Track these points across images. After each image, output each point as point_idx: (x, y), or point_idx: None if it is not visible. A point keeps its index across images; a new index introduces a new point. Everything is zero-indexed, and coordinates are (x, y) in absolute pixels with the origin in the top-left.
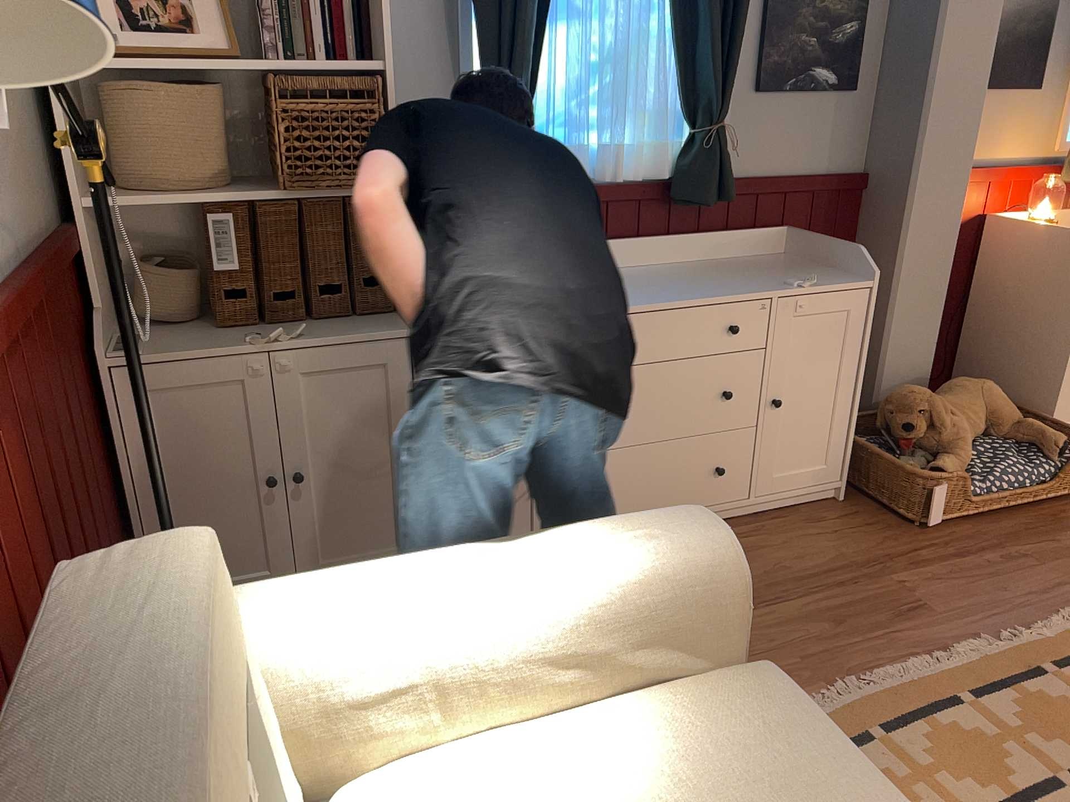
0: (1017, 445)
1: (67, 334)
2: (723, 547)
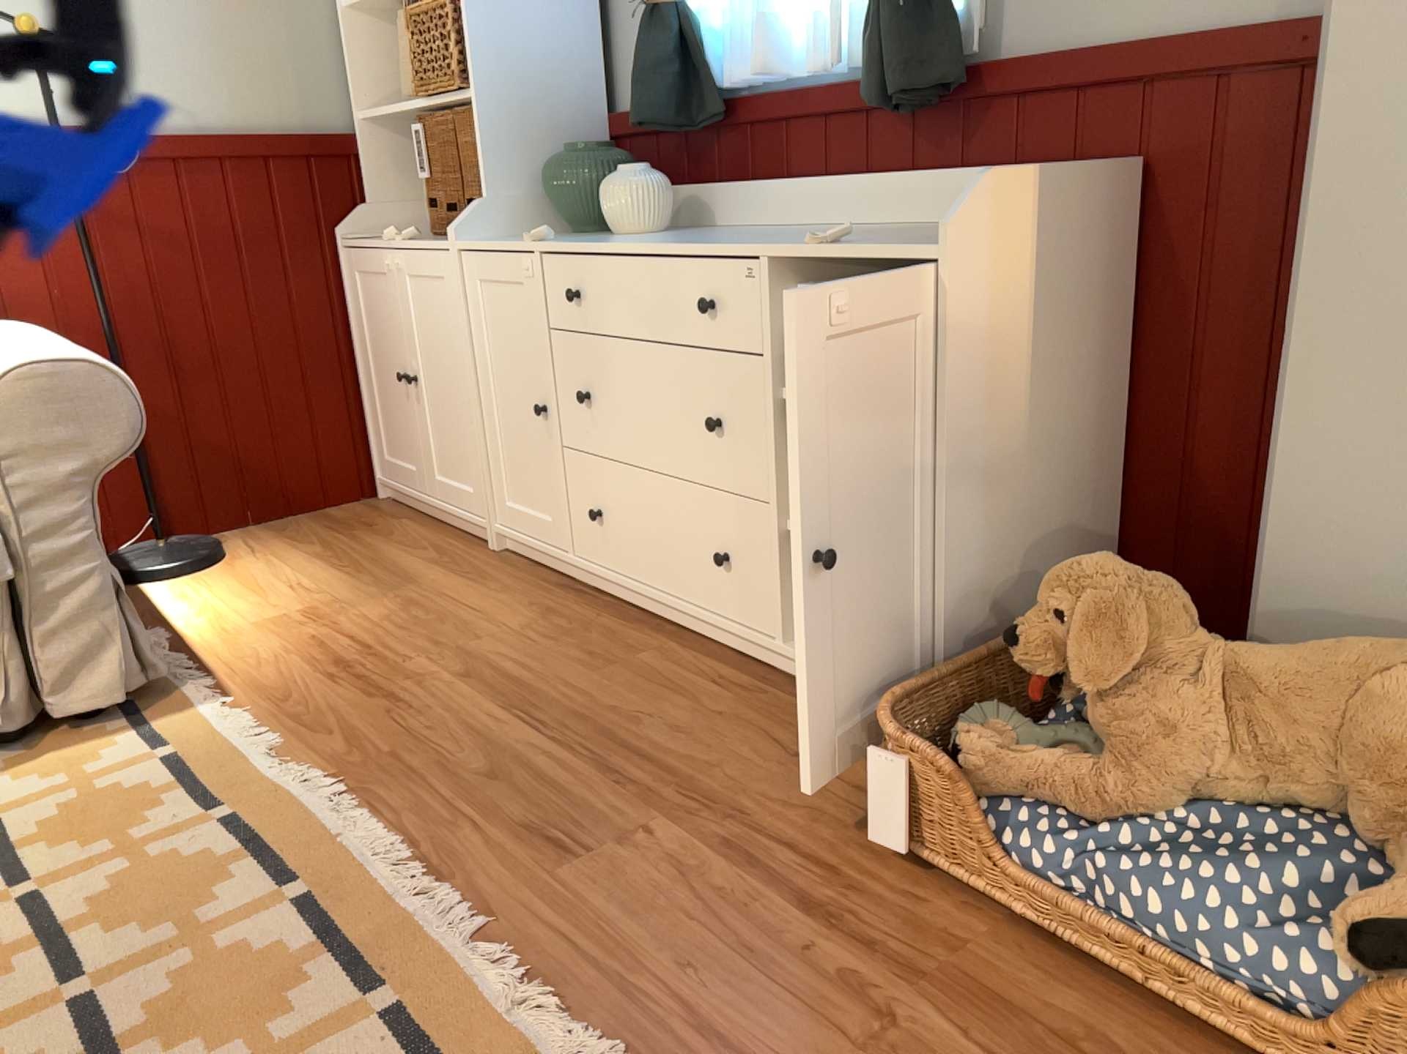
0: (1359, 879)
1: (290, 208)
2: (8, 371)
